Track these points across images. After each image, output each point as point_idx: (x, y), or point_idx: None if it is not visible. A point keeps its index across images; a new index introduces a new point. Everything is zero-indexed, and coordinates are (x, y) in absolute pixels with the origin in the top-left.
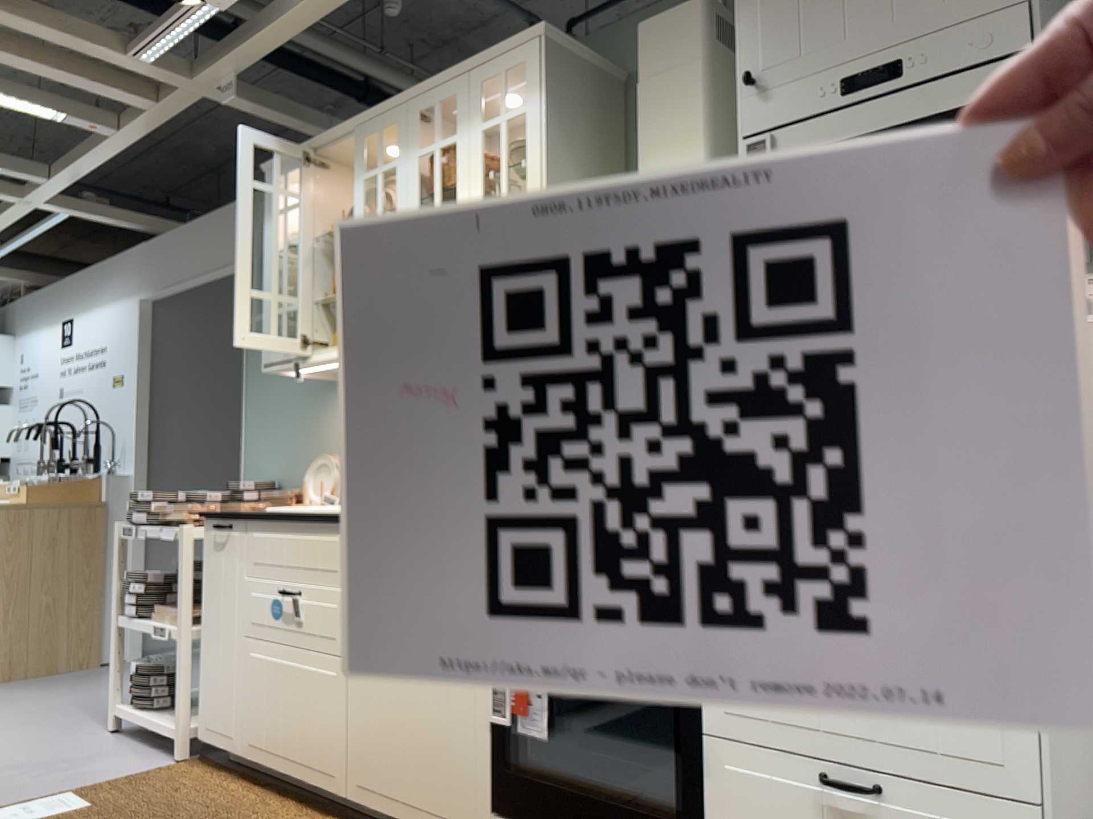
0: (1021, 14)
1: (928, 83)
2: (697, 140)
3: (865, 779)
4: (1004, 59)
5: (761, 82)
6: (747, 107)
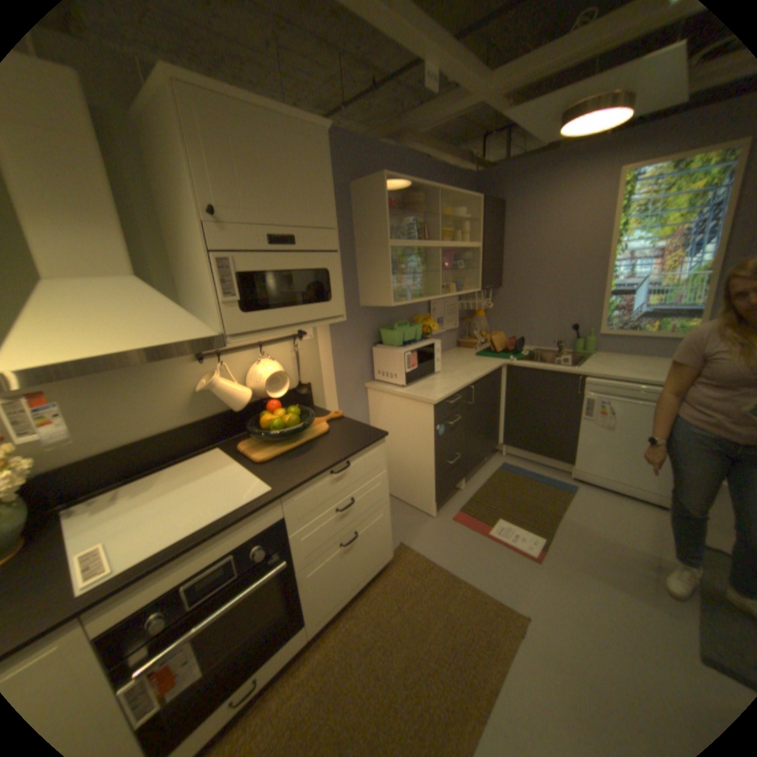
0: (335, 234)
1: (303, 250)
2: (108, 217)
3: (351, 534)
4: (328, 251)
5: (217, 213)
6: (209, 229)
